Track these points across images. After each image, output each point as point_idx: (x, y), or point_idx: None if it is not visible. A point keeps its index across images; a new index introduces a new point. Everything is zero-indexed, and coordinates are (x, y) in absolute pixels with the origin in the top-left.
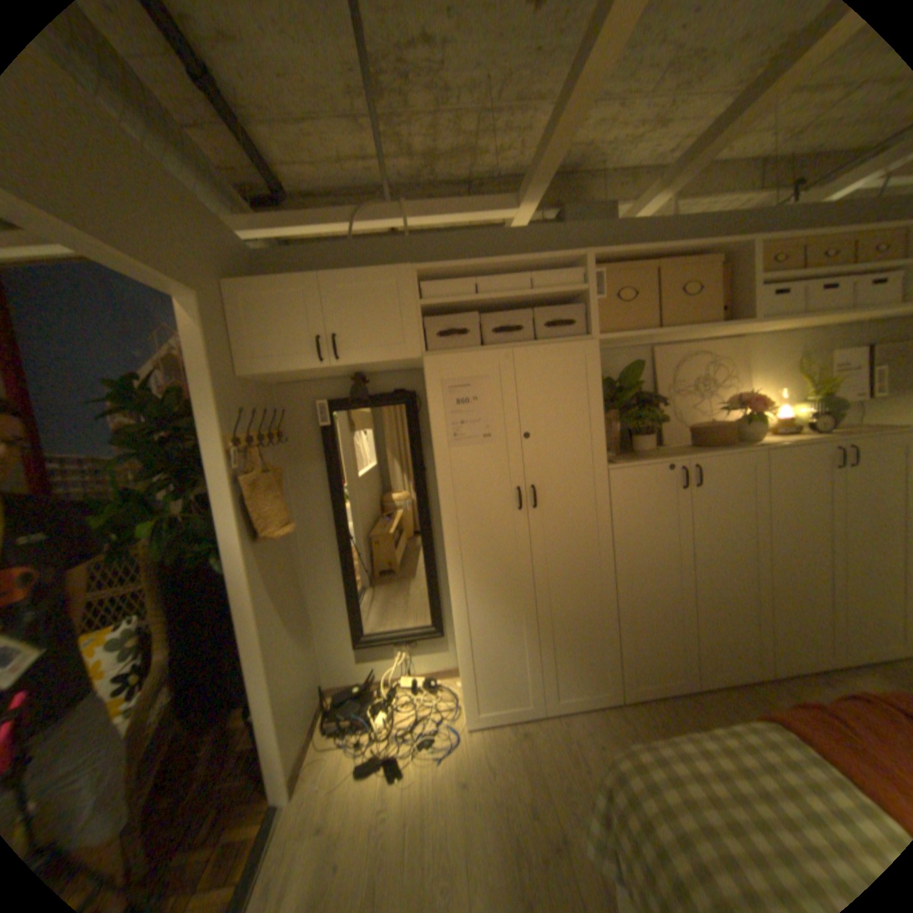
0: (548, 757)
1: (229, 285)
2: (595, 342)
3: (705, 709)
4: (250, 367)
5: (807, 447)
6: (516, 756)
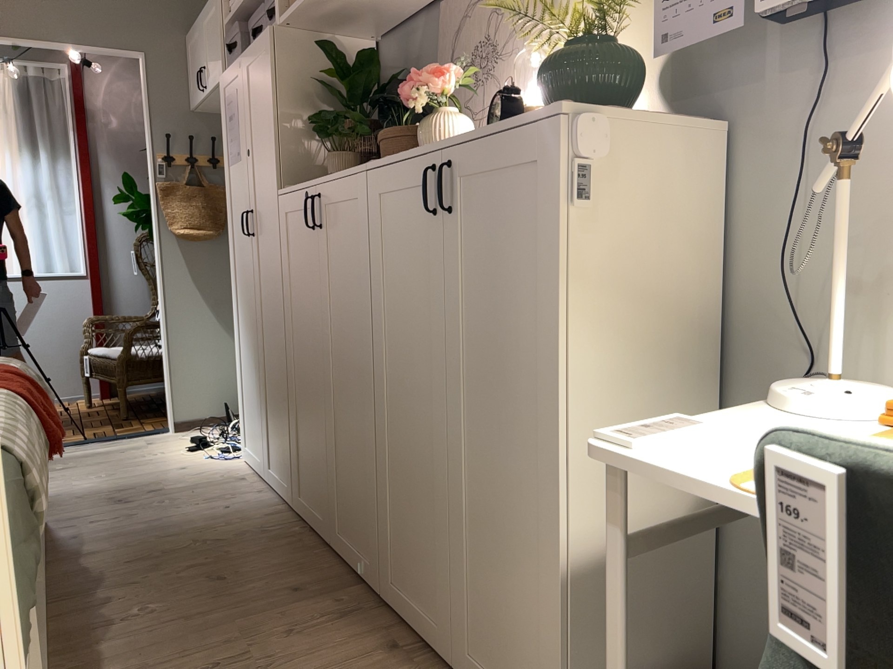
0: (215, 489)
1: (186, 38)
2: (271, 27)
3: (300, 555)
4: (191, 101)
5: (401, 163)
6: (215, 479)
